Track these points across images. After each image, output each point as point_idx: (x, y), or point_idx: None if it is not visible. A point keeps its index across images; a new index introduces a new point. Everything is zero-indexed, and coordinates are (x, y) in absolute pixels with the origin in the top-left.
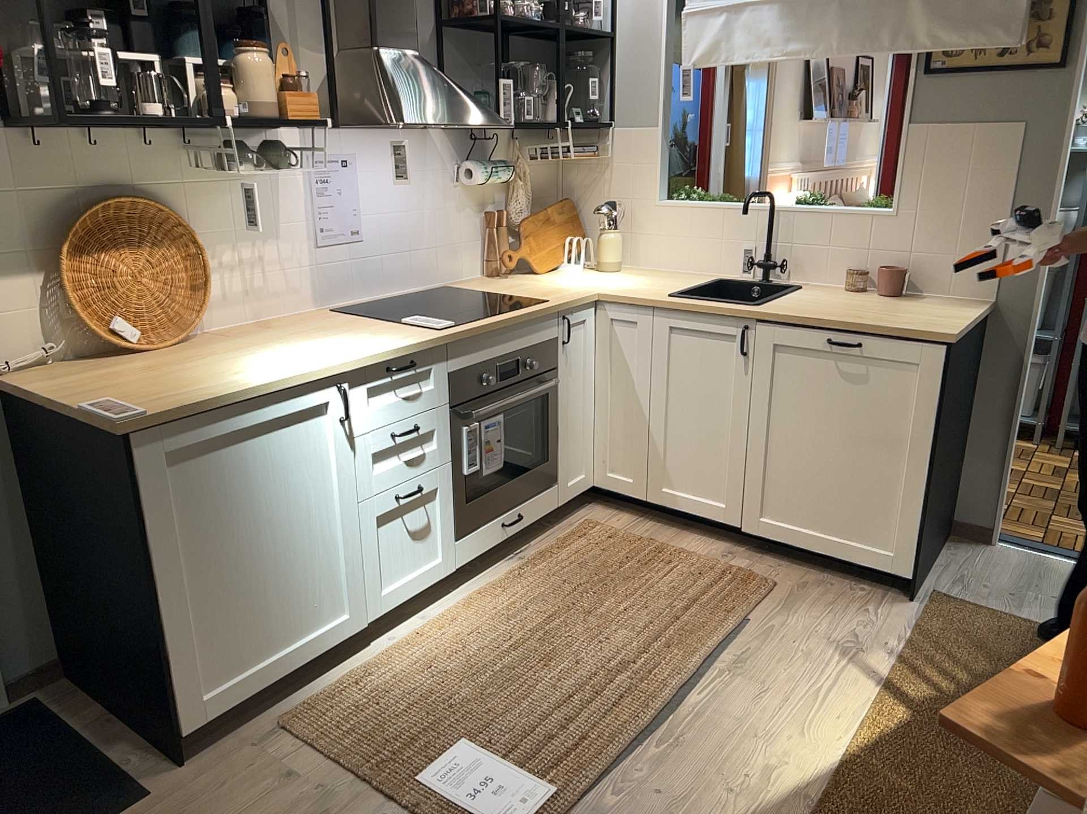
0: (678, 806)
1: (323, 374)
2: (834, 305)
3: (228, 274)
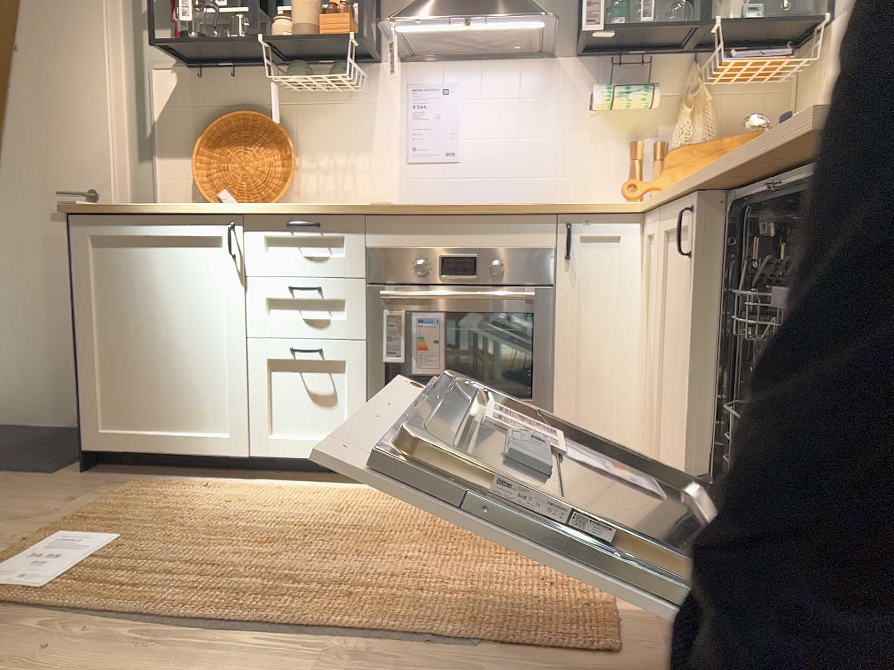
0: None
1: (214, 210)
2: None
3: (321, 175)
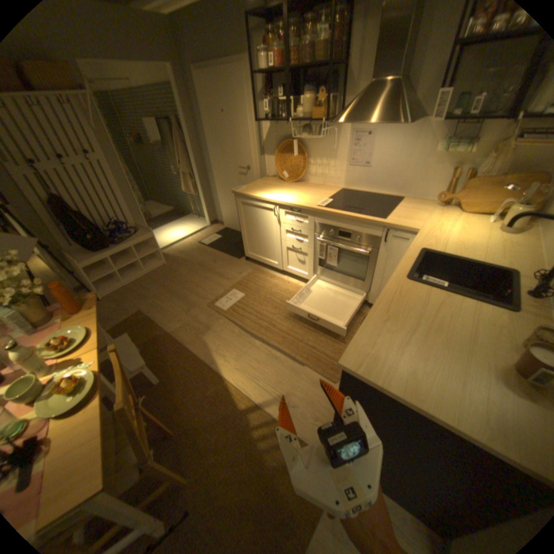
0: (216, 334)
1: (270, 201)
2: (437, 317)
3: (317, 167)
